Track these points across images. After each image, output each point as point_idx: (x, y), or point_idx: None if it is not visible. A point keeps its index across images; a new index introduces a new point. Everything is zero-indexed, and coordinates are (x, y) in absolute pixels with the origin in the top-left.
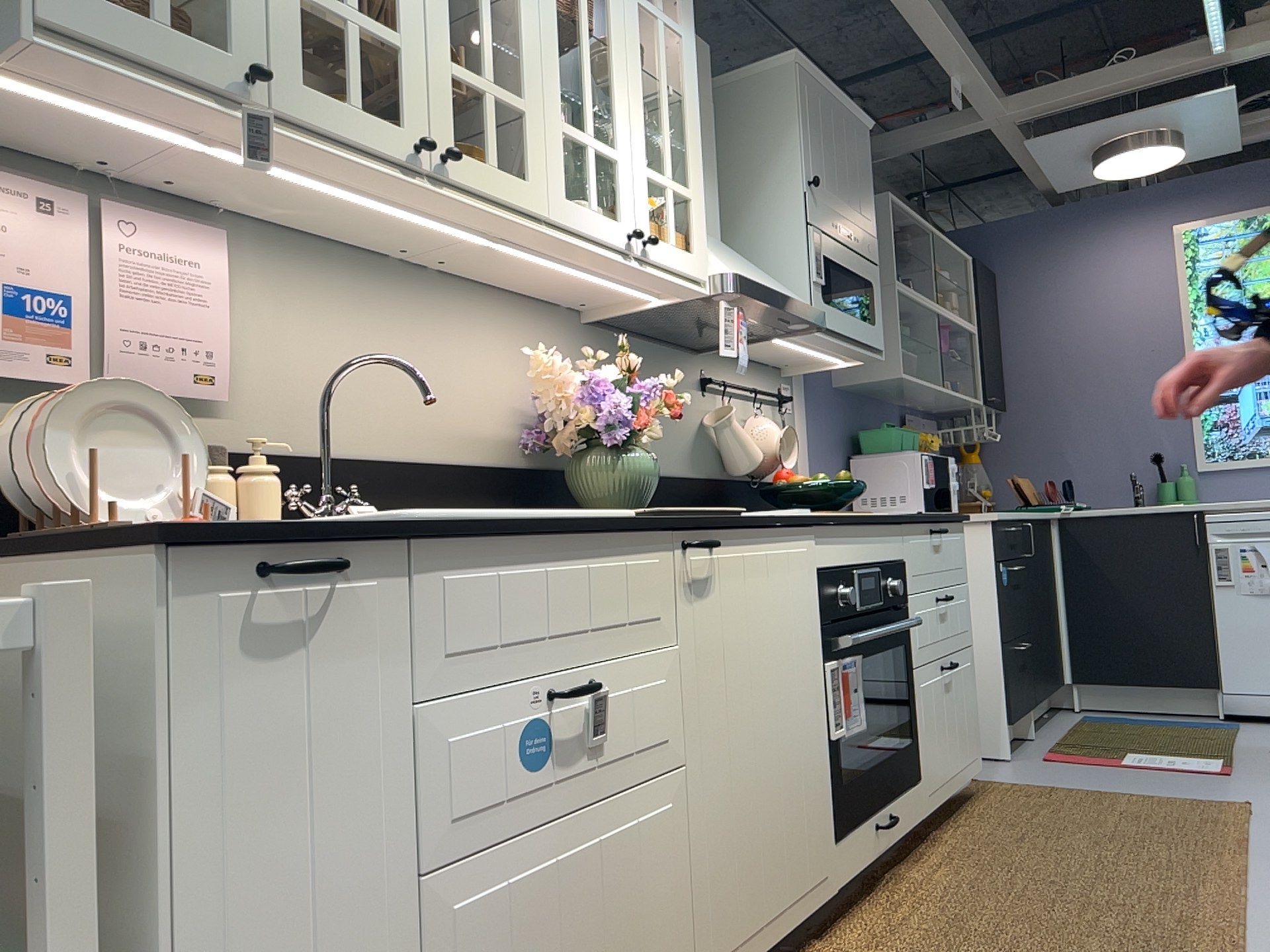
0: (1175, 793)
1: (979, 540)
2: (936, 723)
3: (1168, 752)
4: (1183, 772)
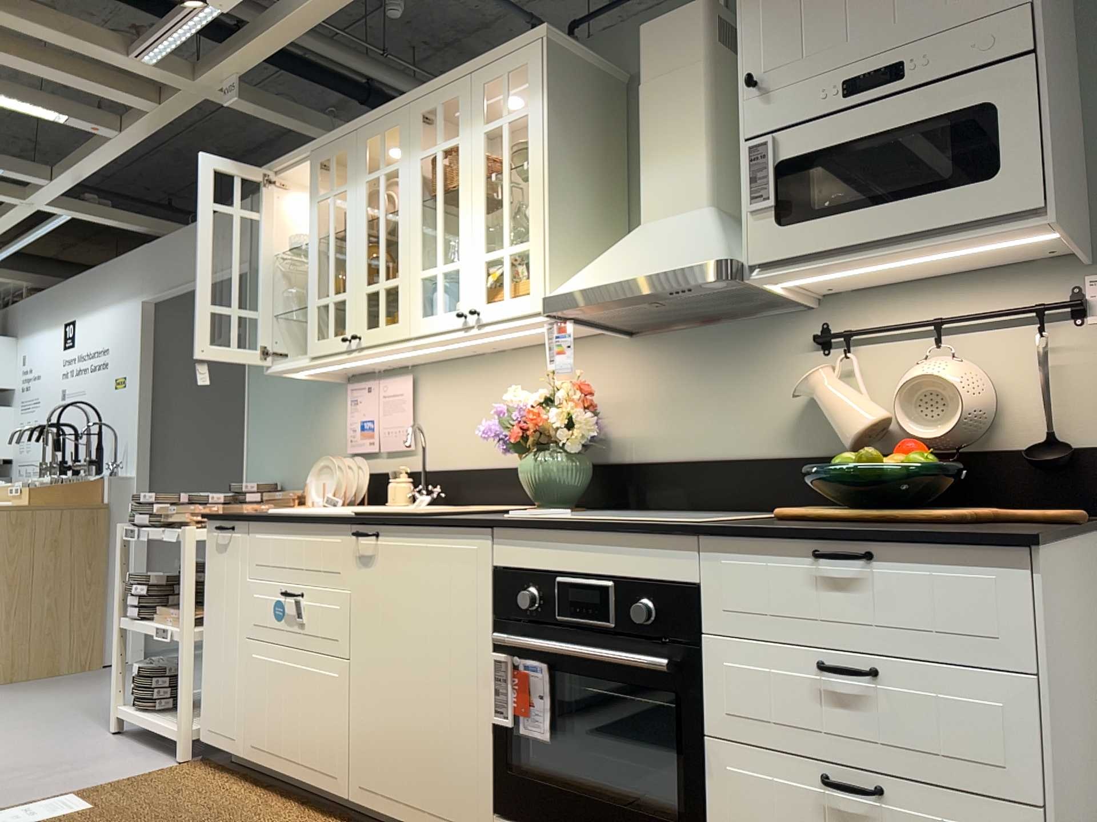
0: None
1: None
2: None
3: None
4: None
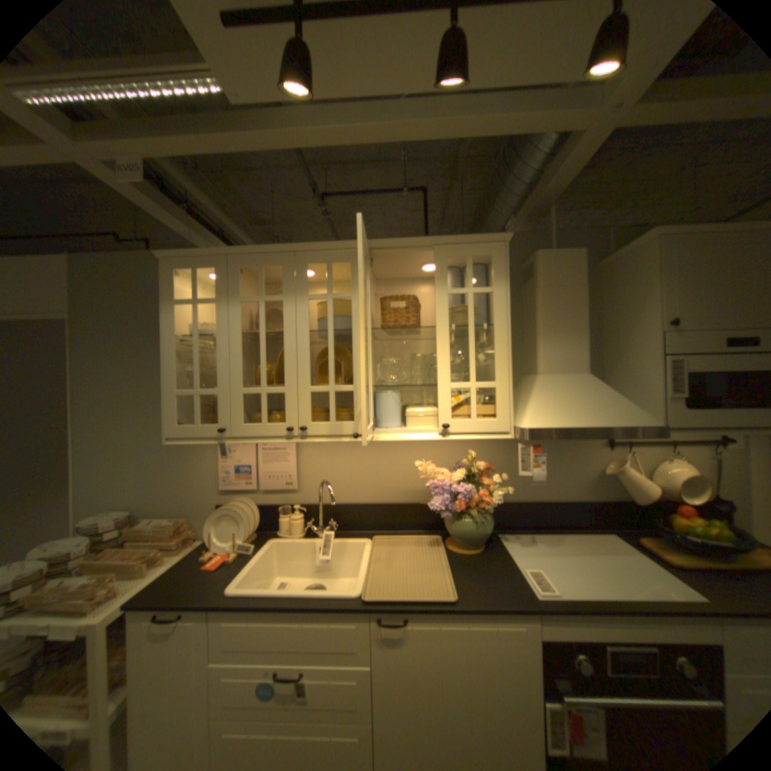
0: None
1: None
2: None
3: None
4: None
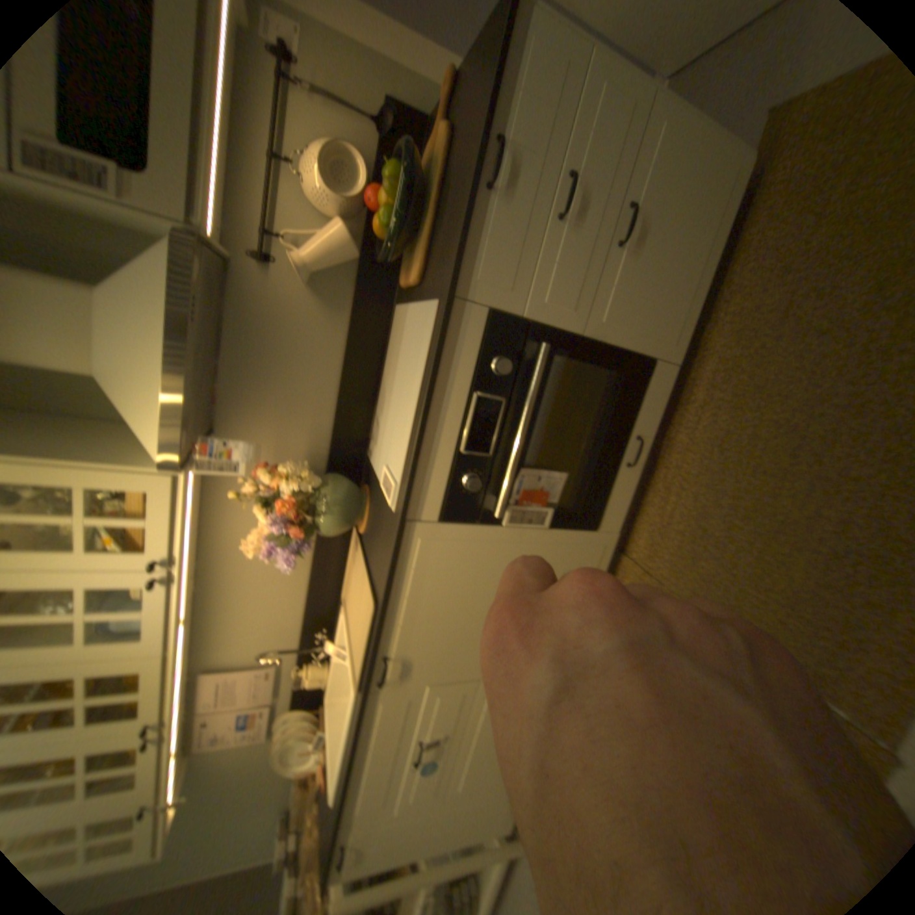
0: None
1: None
2: (646, 298)
3: None
4: None
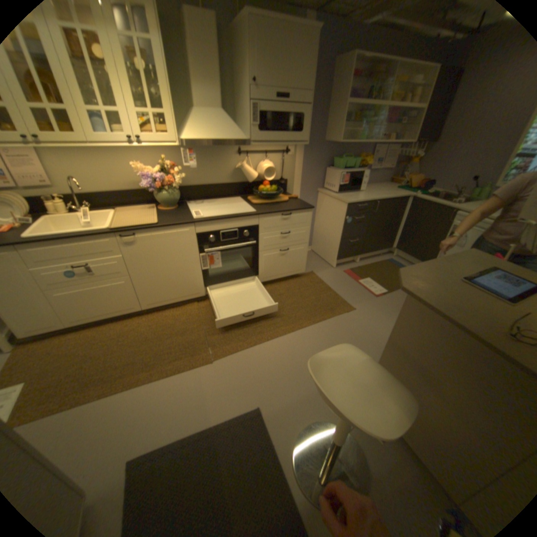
0: (346, 297)
1: (343, 207)
2: (271, 263)
3: (379, 283)
4: (366, 292)
